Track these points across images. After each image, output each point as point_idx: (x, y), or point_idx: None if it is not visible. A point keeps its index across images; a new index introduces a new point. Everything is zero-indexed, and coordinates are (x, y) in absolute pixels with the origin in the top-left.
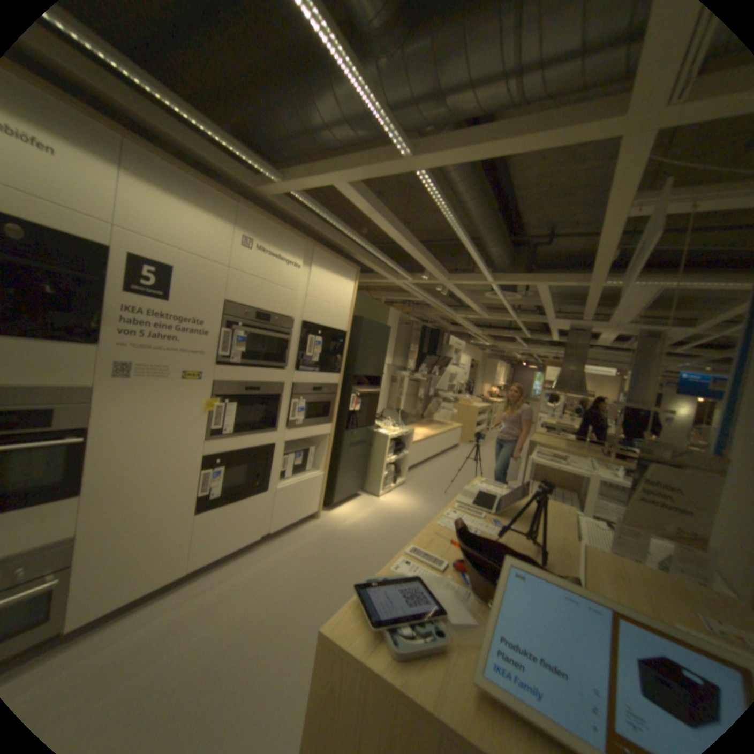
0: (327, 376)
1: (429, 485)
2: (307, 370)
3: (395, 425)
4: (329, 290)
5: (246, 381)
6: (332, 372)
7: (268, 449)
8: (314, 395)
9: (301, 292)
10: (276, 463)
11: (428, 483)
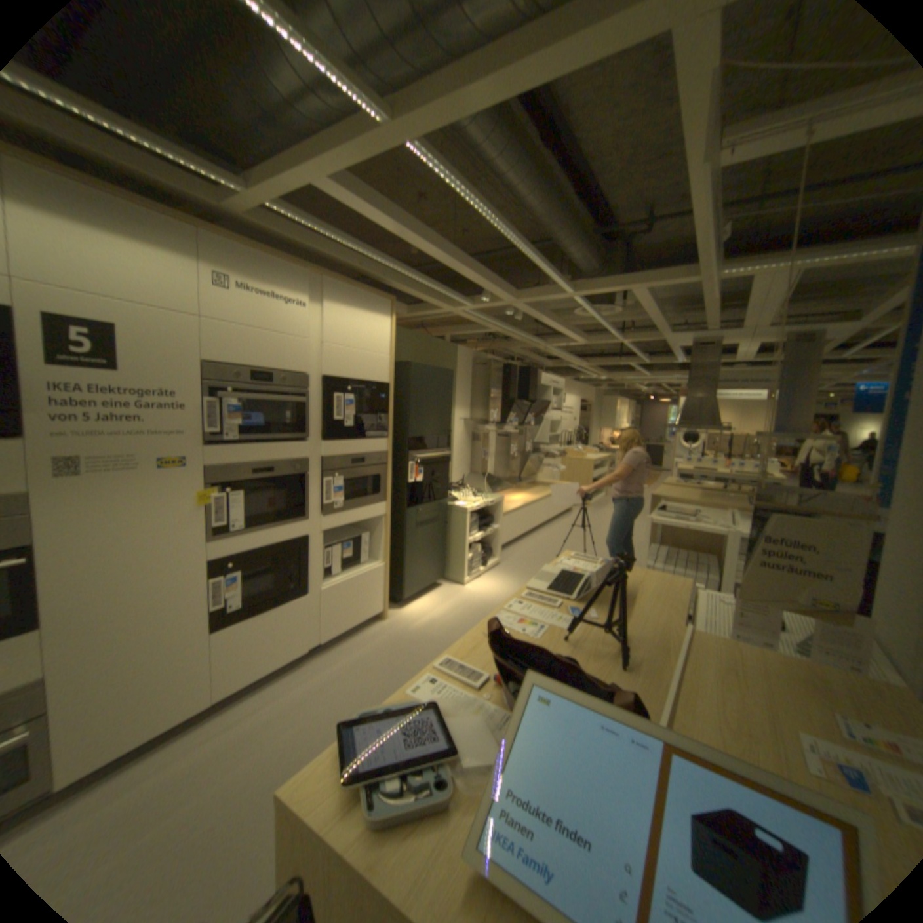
0: (369, 443)
1: (529, 563)
2: (340, 439)
3: (478, 494)
4: (354, 332)
5: (251, 463)
6: (377, 437)
7: (298, 543)
8: (355, 469)
9: (313, 339)
10: (314, 560)
11: (529, 561)
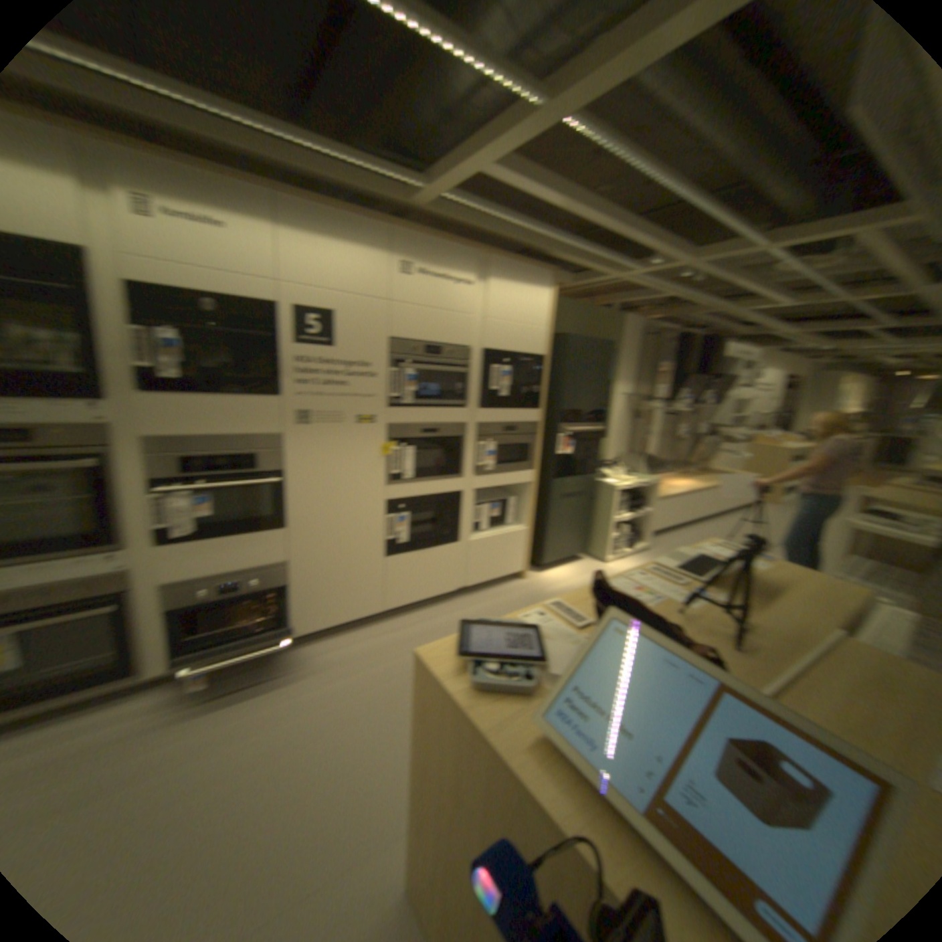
0: (517, 413)
1: None
2: (491, 408)
3: (629, 474)
4: (510, 306)
5: (416, 424)
6: (525, 408)
7: (450, 497)
8: (503, 437)
9: (473, 314)
10: (462, 513)
11: None
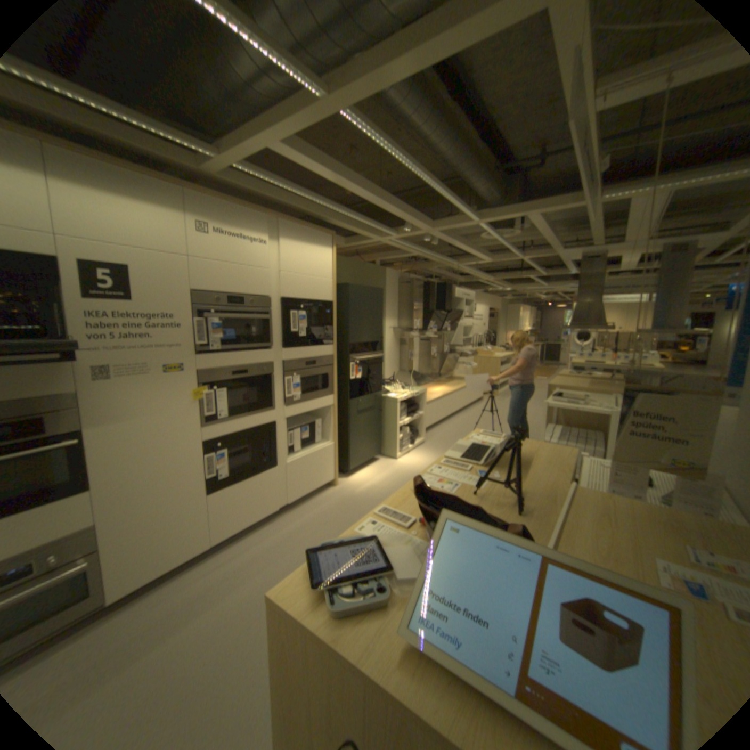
0: (318, 349)
1: (448, 441)
2: (296, 347)
3: (405, 388)
4: (303, 261)
5: (230, 366)
6: (324, 344)
7: (268, 427)
8: (308, 370)
9: (273, 269)
10: (280, 440)
11: (448, 440)
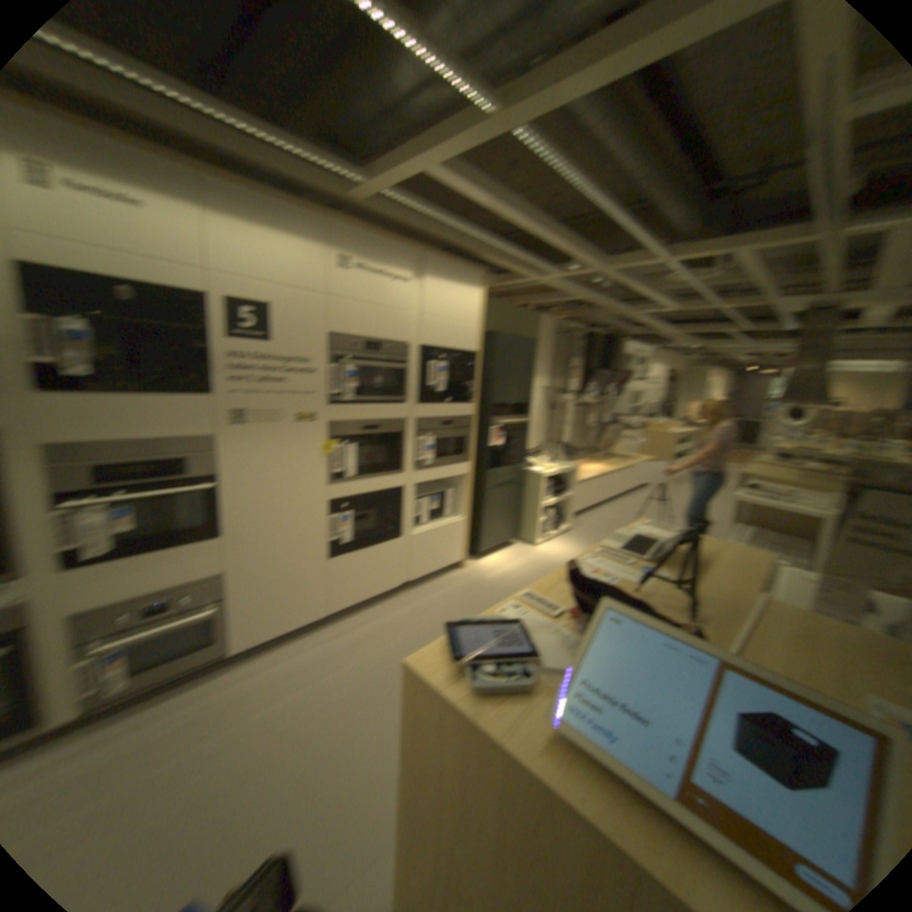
0: (454, 408)
1: (599, 532)
2: (429, 404)
3: (551, 462)
4: (445, 304)
5: (358, 422)
6: (460, 403)
7: (392, 493)
8: (441, 431)
9: (410, 312)
10: (404, 509)
11: (599, 530)
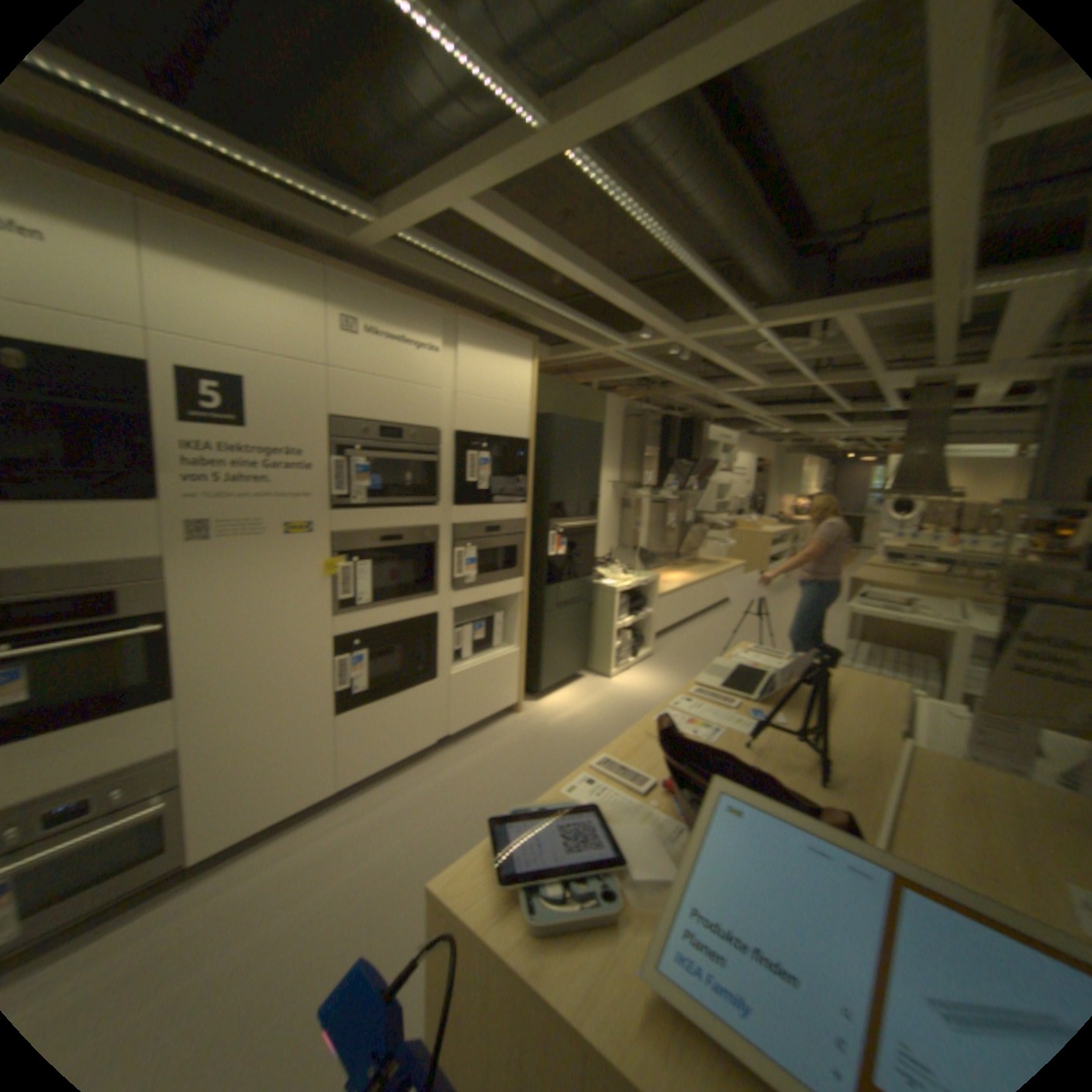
0: (507, 508)
1: (691, 656)
2: (475, 504)
3: (630, 572)
4: (492, 378)
5: (381, 528)
6: (516, 502)
7: (430, 620)
8: (491, 538)
9: (448, 388)
10: (446, 640)
11: (690, 653)
